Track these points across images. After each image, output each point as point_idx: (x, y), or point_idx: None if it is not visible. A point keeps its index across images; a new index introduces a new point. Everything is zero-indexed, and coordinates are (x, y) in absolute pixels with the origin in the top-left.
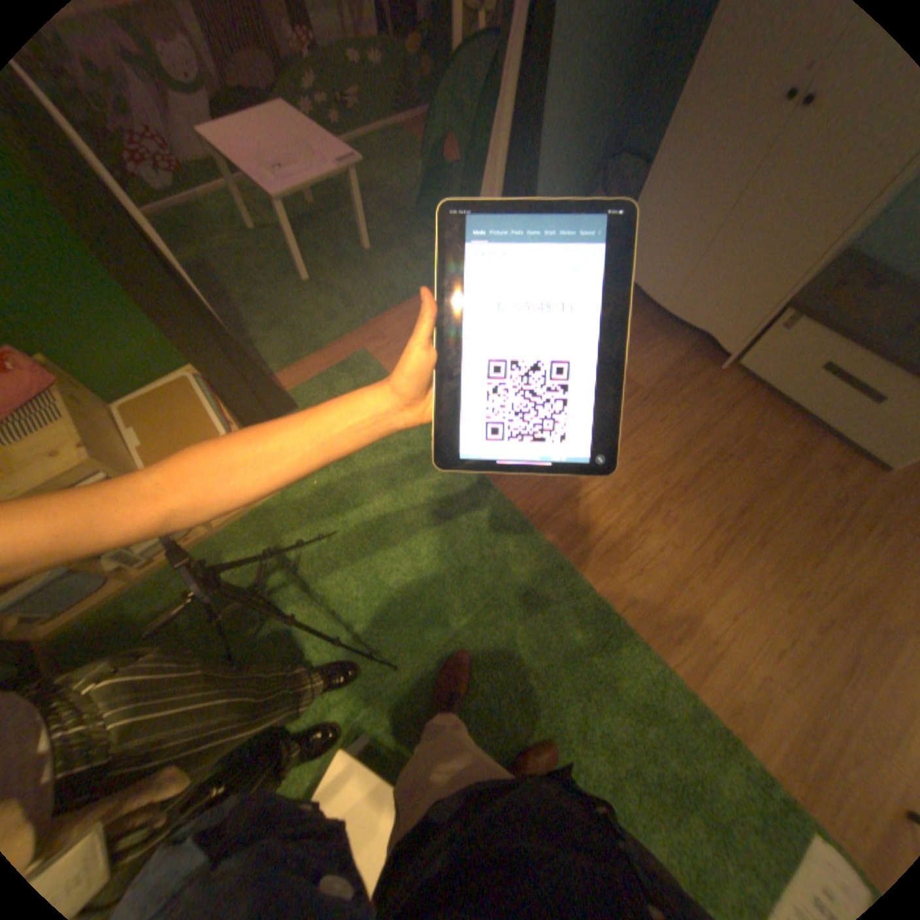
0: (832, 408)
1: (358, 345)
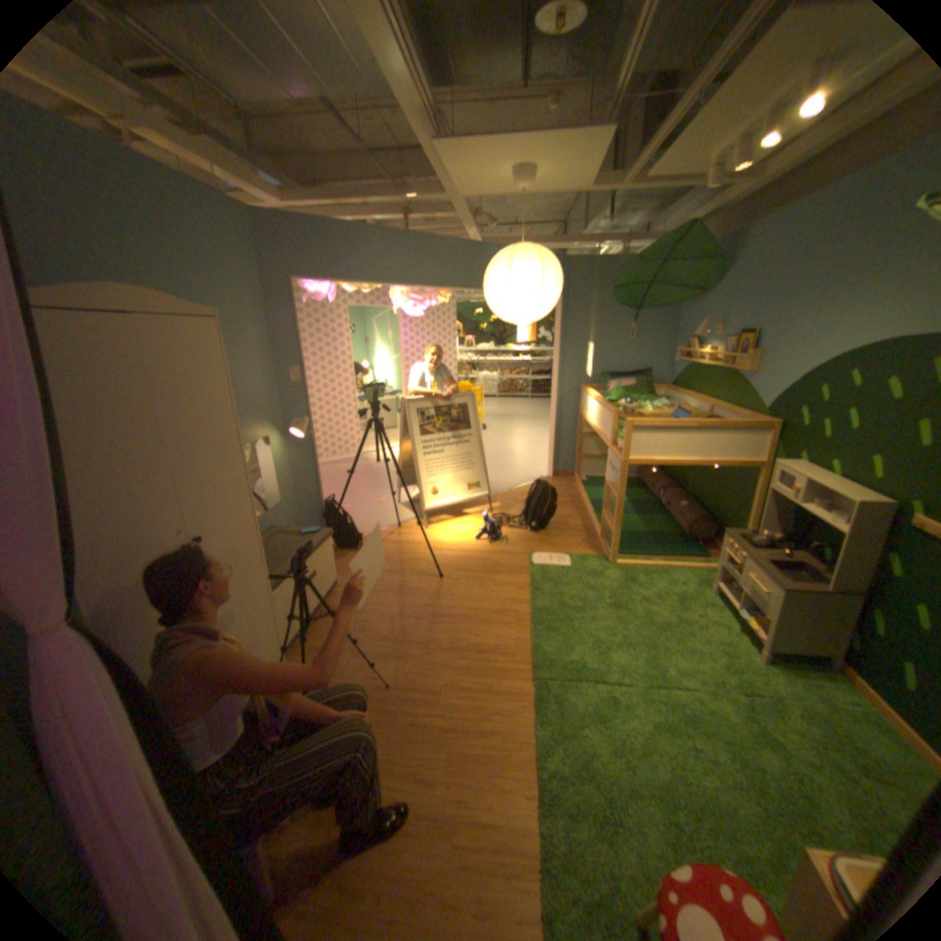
0: (312, 600)
1: None
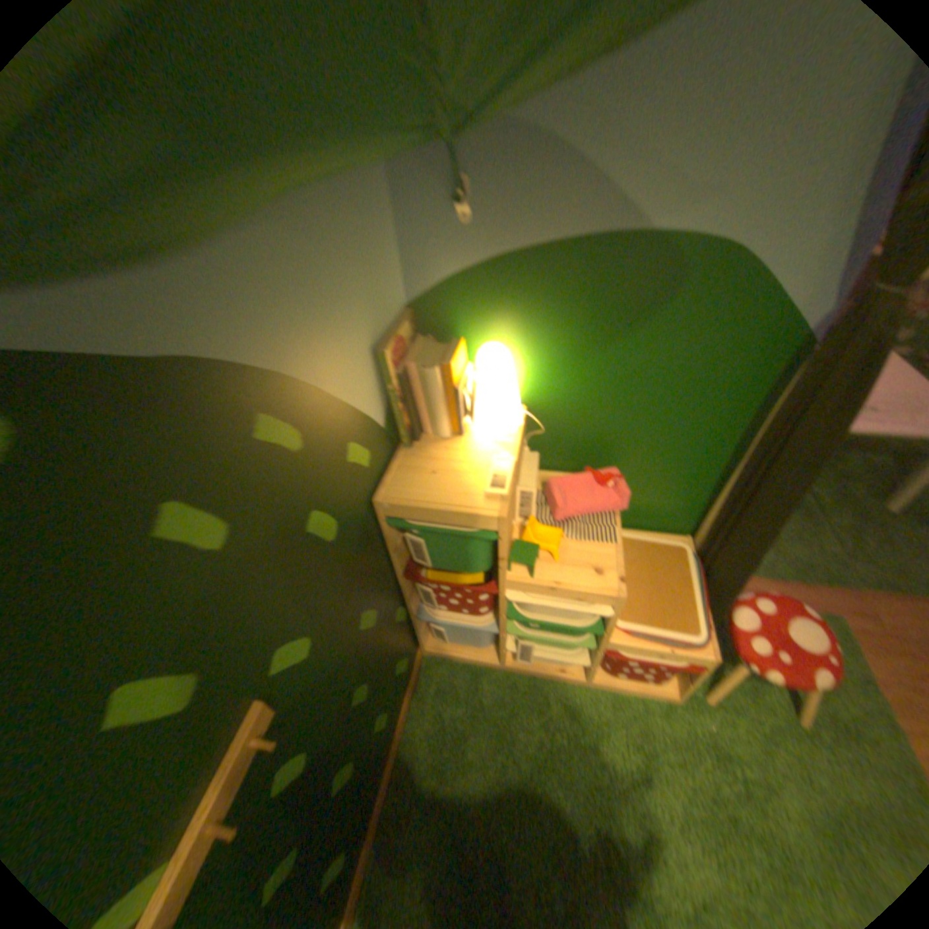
0: None
1: (834, 608)
